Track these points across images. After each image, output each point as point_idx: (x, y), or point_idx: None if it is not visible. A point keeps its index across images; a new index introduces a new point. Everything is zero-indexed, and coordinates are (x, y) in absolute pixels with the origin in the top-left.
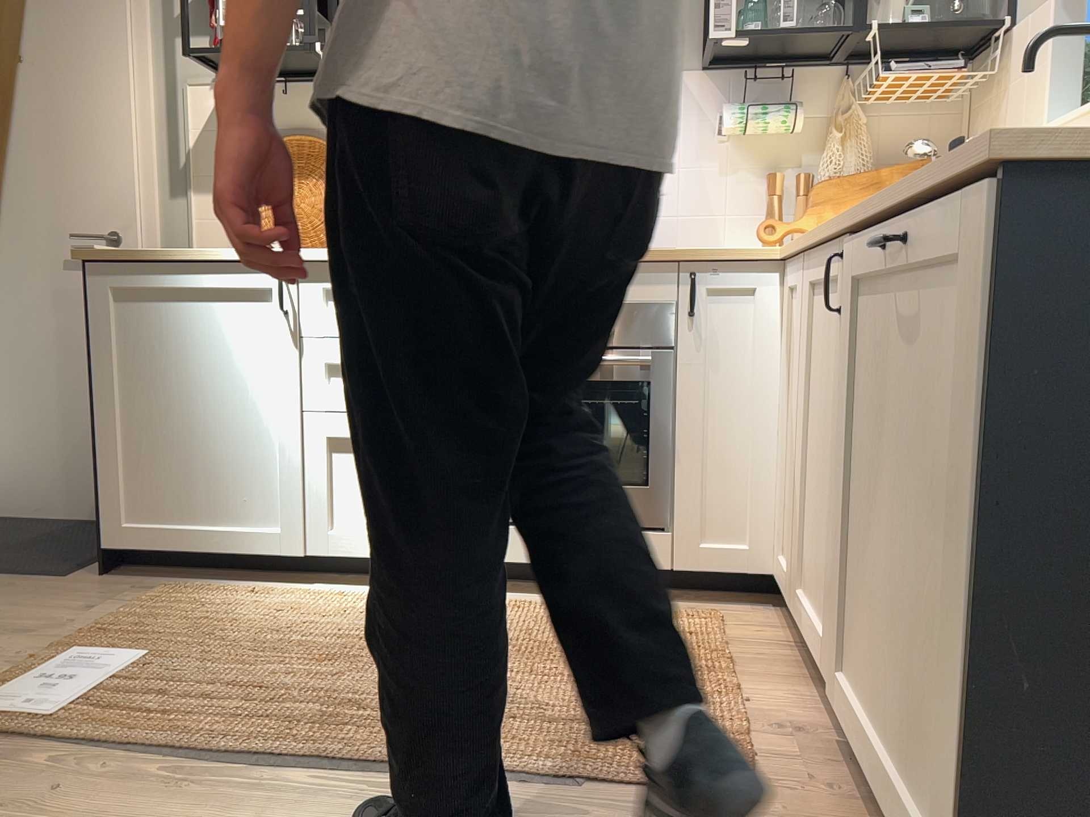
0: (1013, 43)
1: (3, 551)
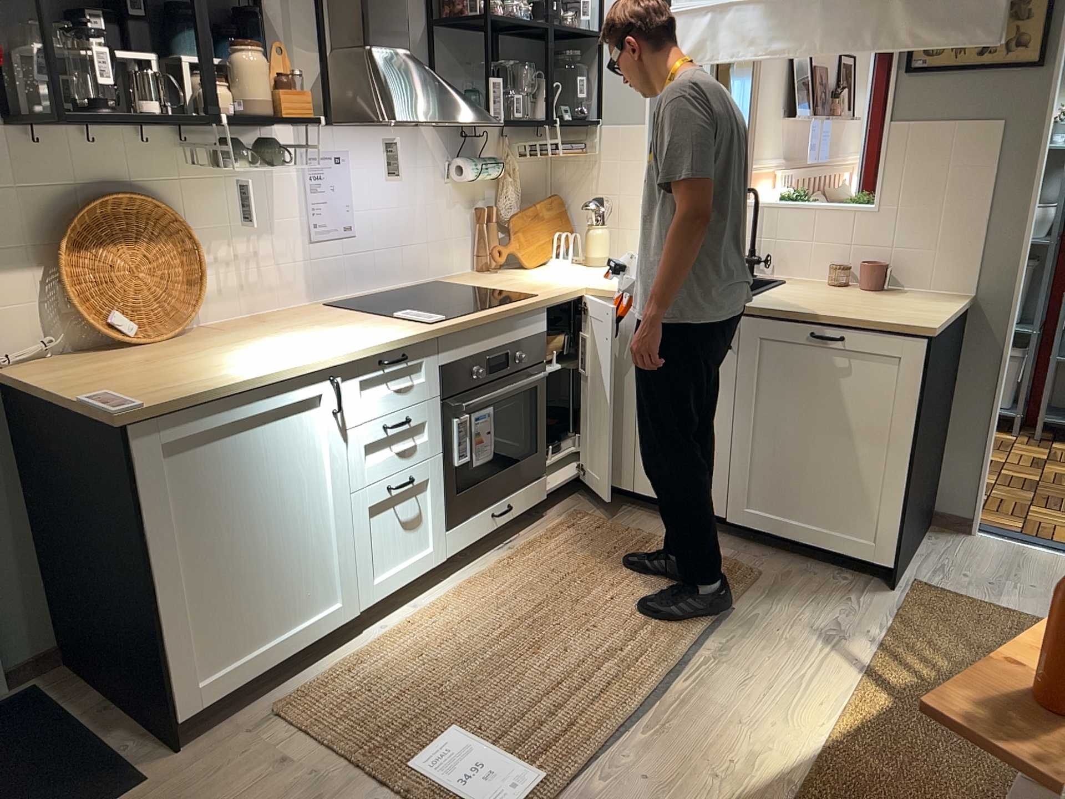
0: (605, 135)
1: None
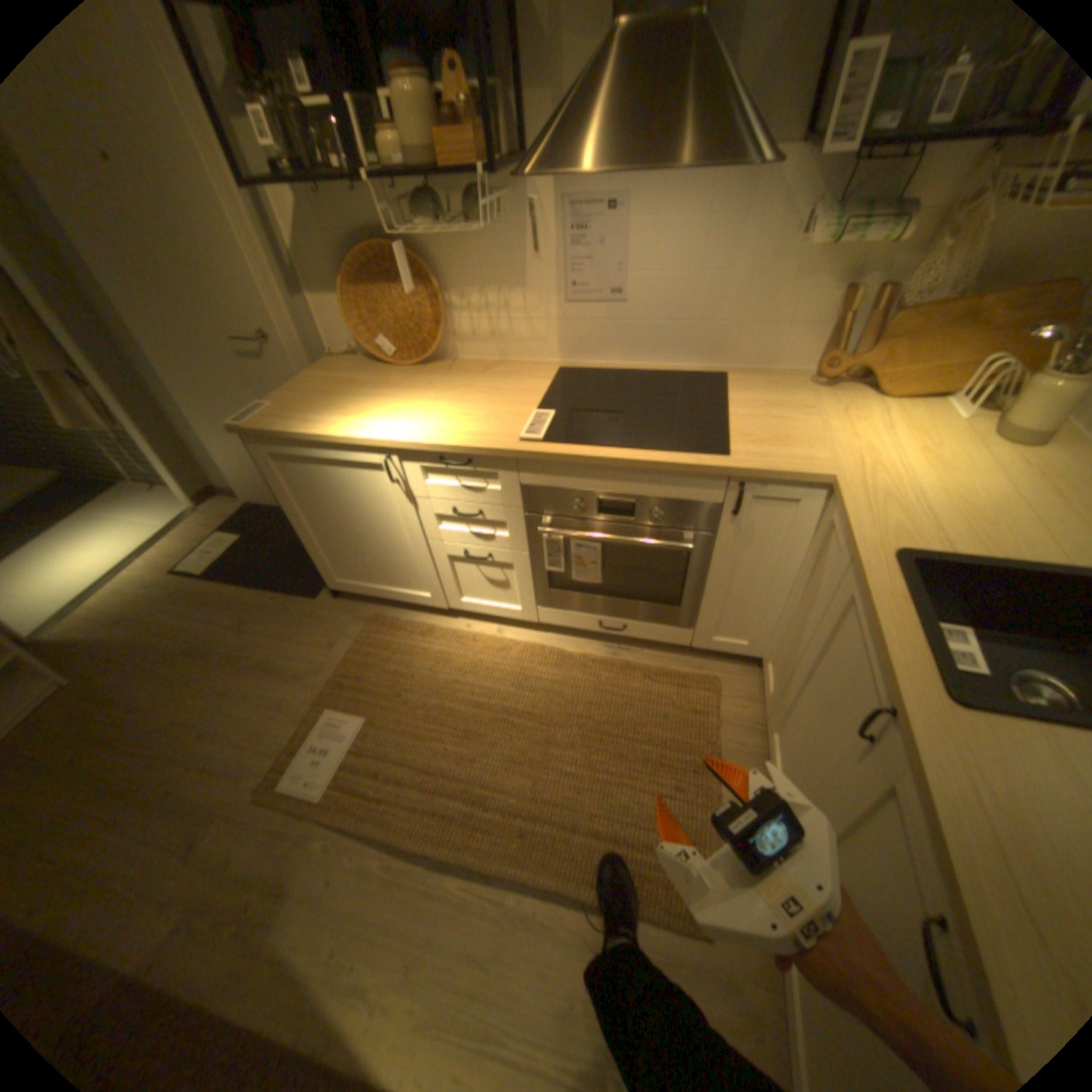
0: None
1: (279, 558)
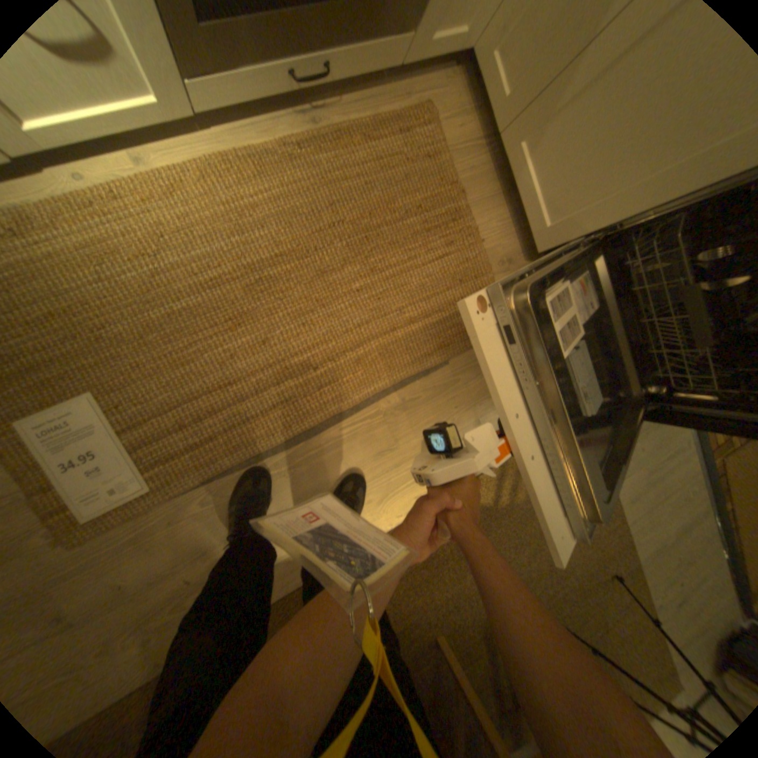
0: None
1: None
